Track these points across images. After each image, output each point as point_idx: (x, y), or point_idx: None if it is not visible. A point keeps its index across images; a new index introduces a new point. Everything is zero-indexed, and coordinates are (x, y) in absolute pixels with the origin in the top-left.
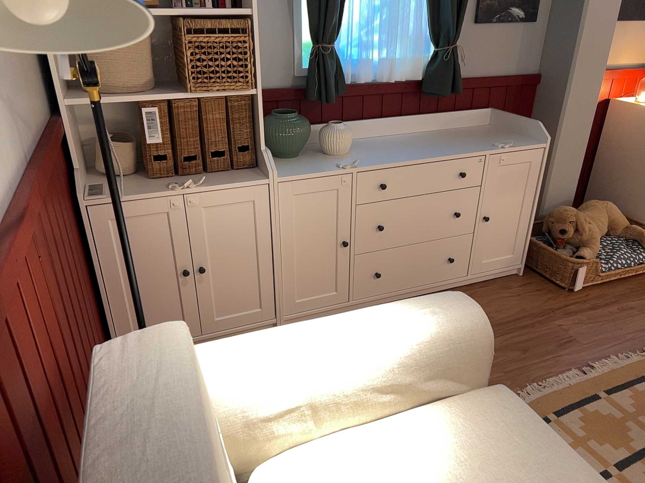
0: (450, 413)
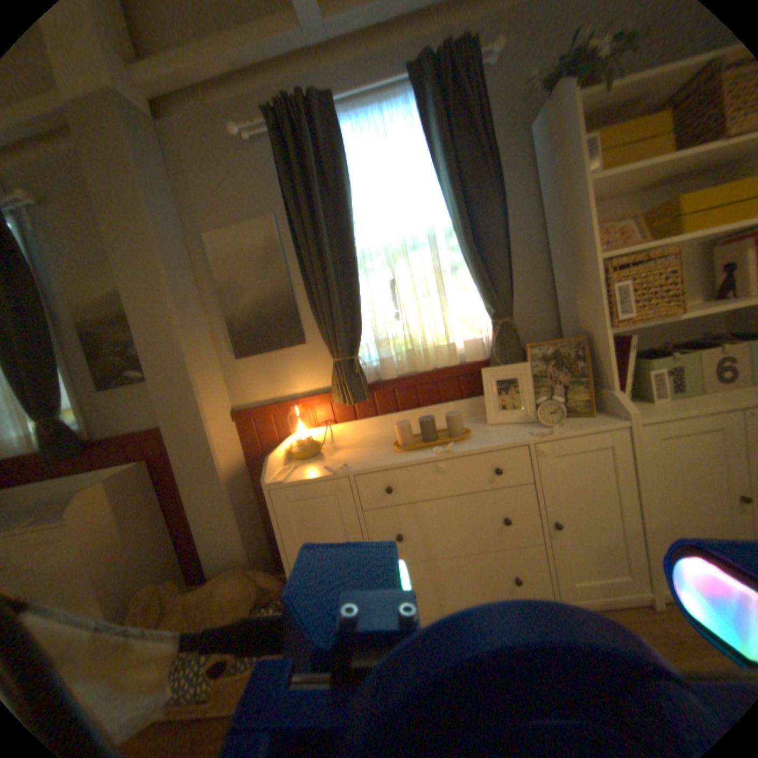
0: None
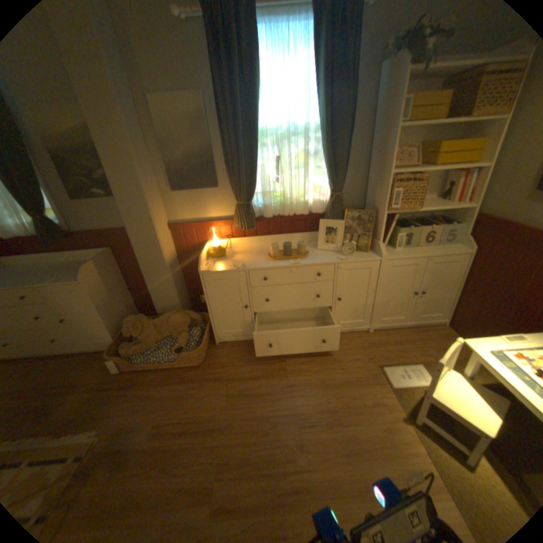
0: None
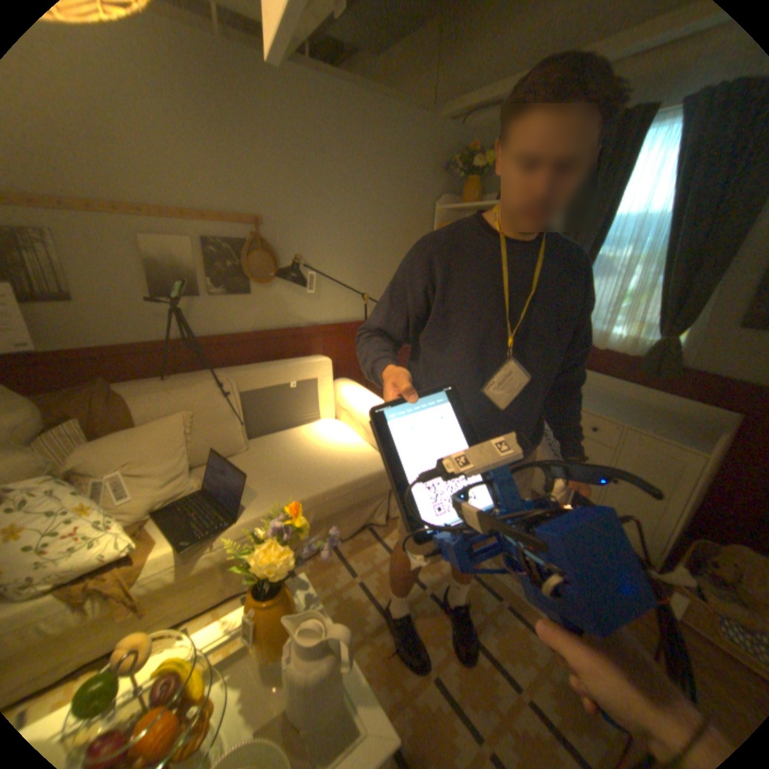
0: (370, 451)
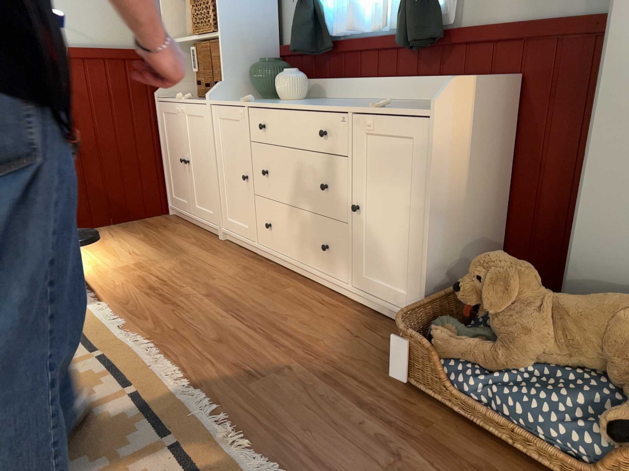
0: None
